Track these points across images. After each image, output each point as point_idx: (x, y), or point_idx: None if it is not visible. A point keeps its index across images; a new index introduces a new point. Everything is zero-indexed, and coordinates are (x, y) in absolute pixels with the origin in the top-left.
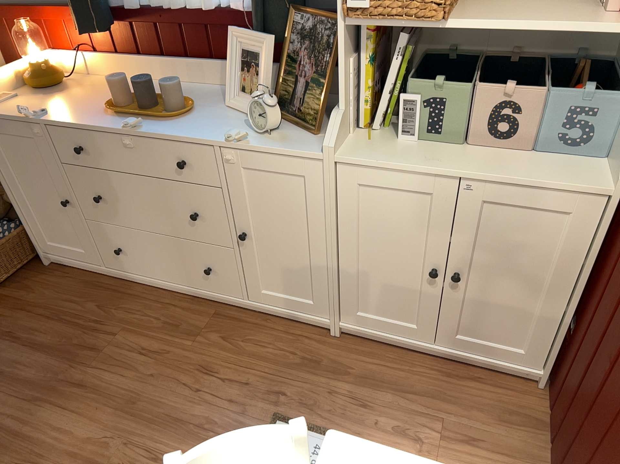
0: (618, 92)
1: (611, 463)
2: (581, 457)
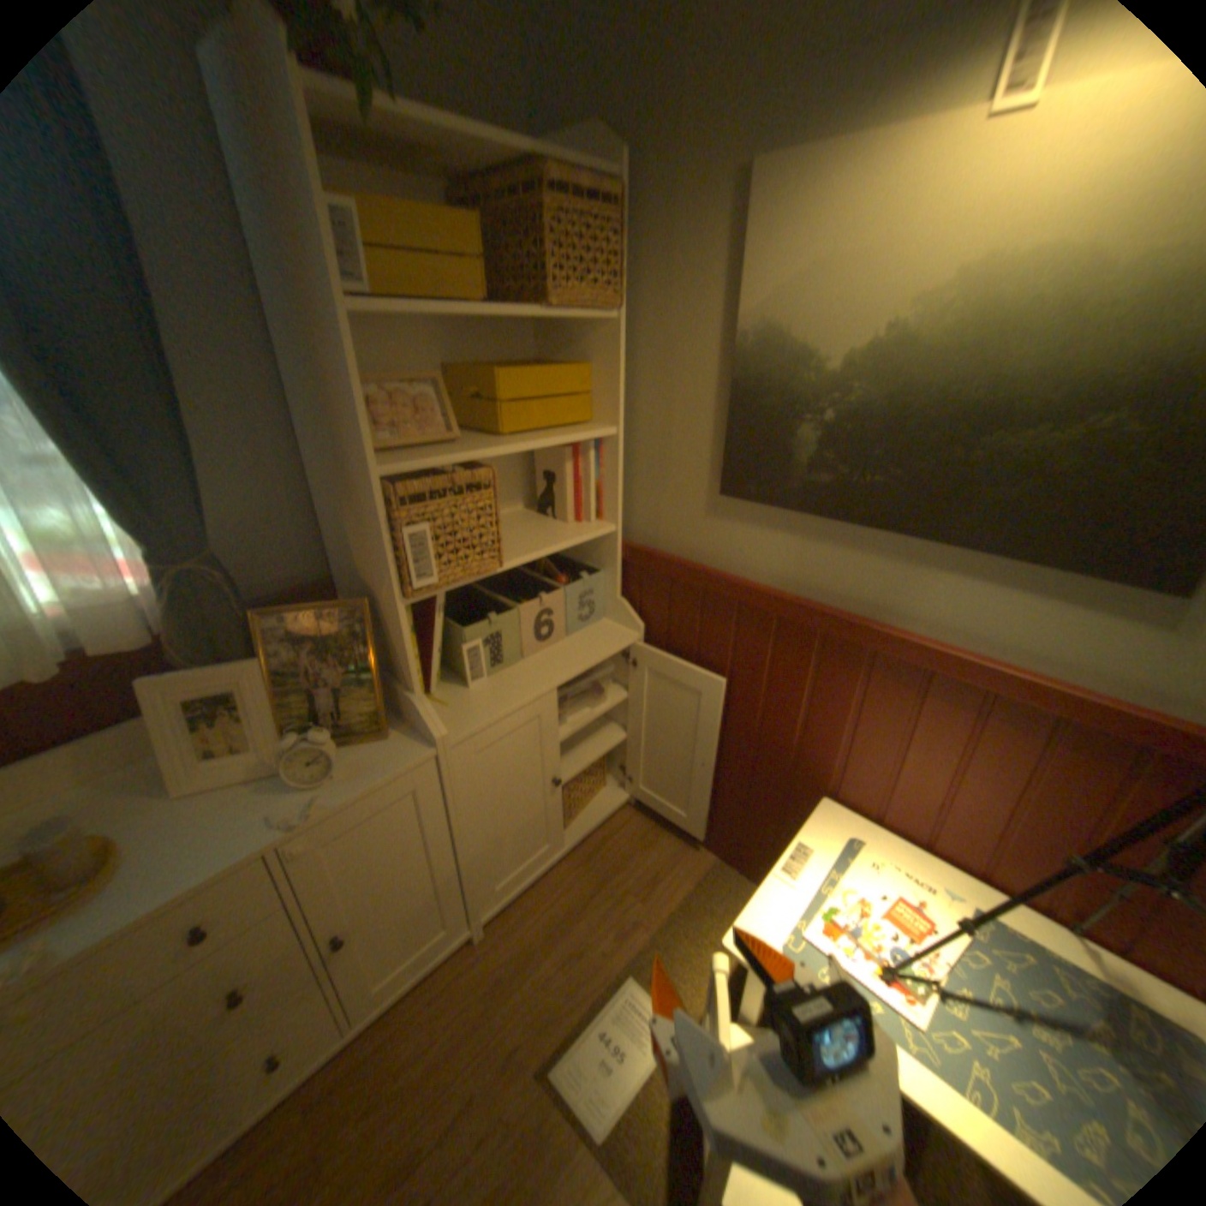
0: (594, 570)
1: (780, 785)
2: (741, 807)
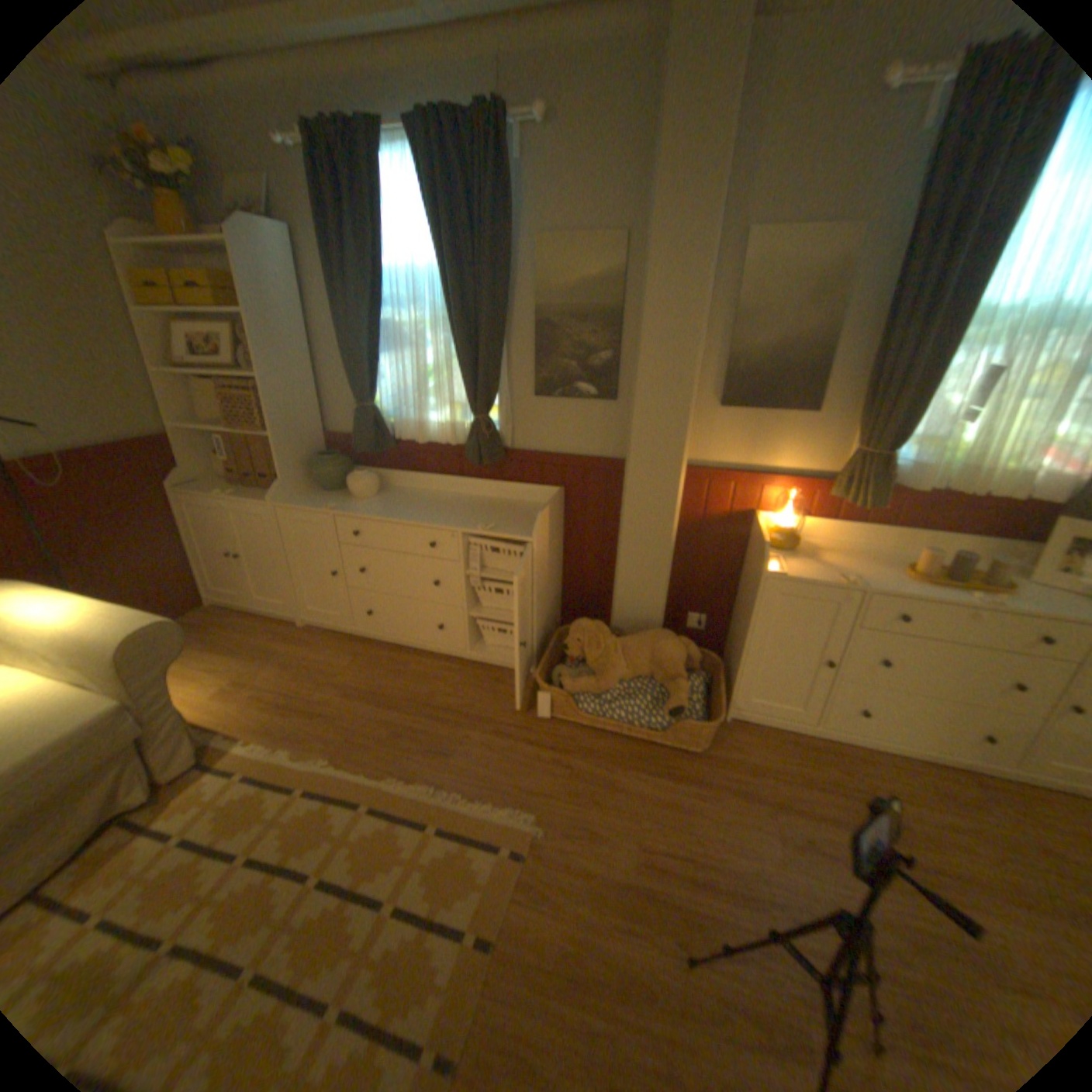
0: None
1: None
2: None
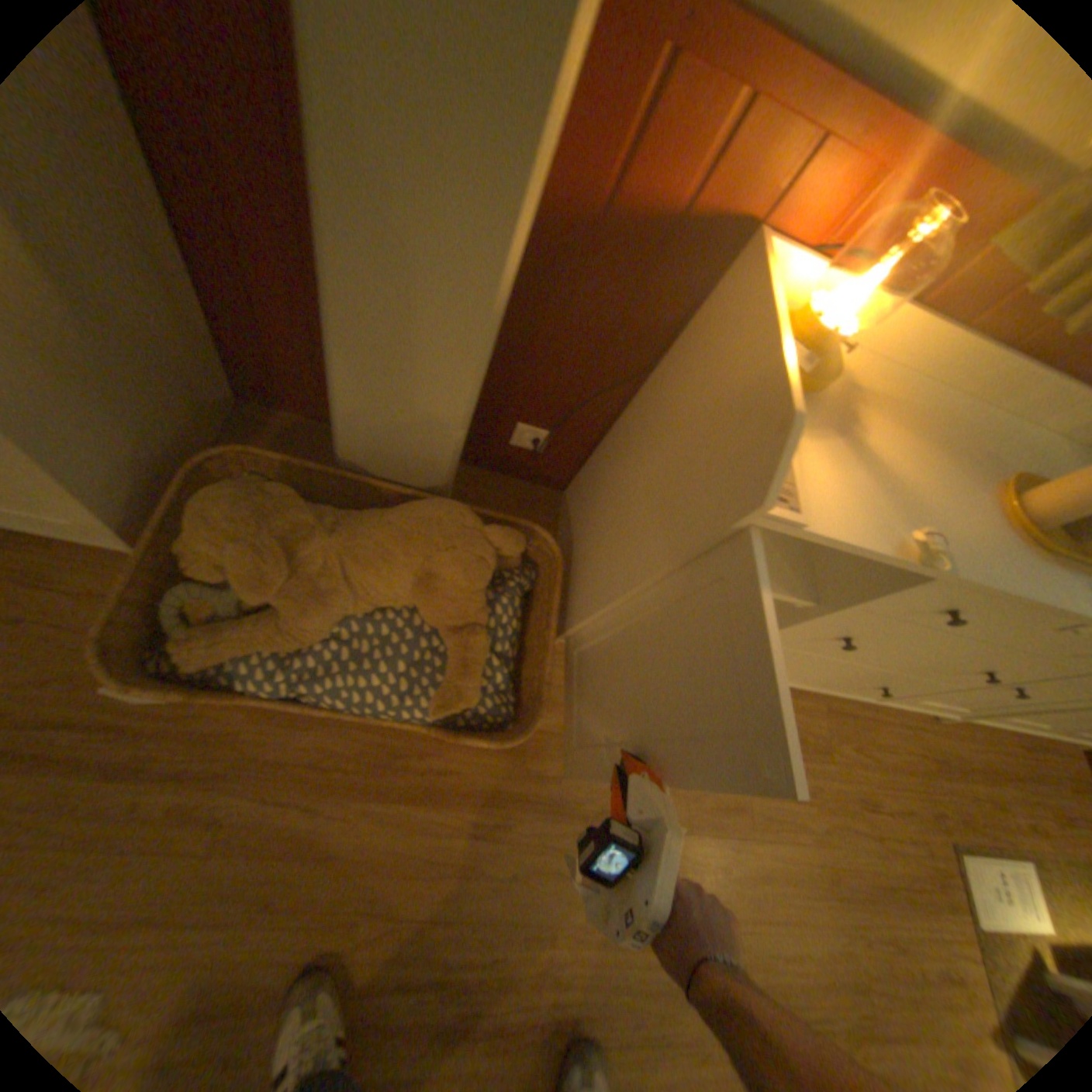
0: None
1: None
2: None
